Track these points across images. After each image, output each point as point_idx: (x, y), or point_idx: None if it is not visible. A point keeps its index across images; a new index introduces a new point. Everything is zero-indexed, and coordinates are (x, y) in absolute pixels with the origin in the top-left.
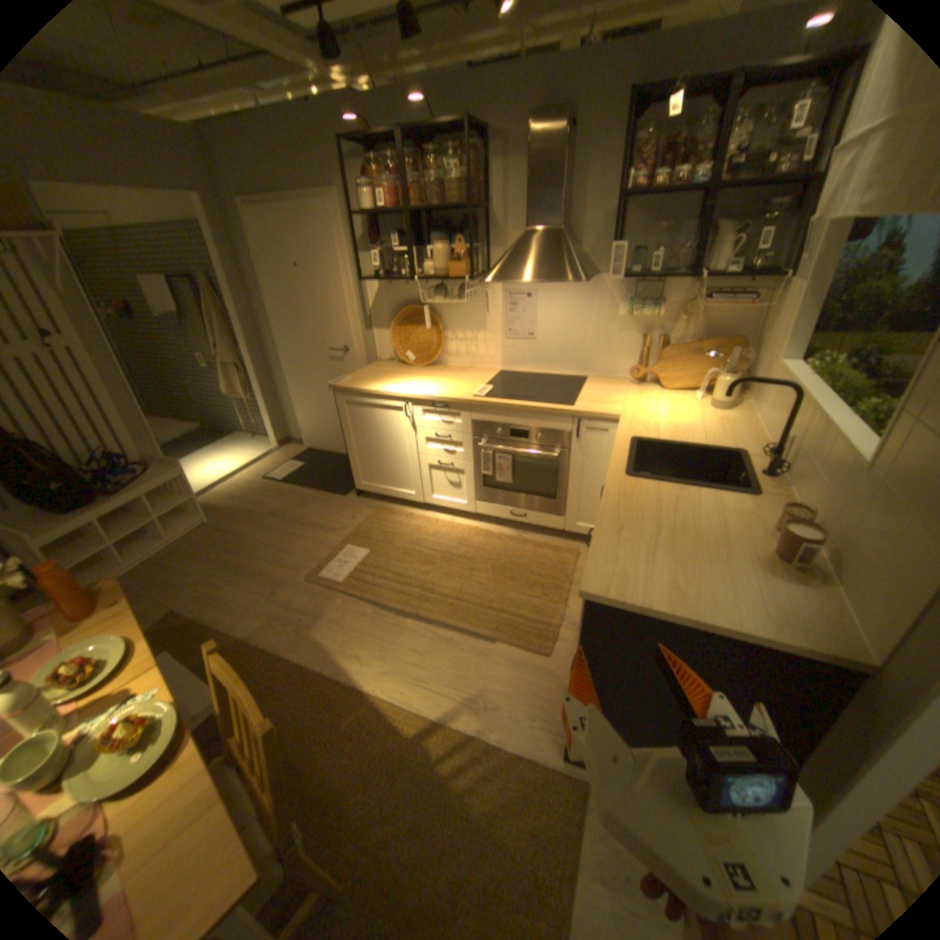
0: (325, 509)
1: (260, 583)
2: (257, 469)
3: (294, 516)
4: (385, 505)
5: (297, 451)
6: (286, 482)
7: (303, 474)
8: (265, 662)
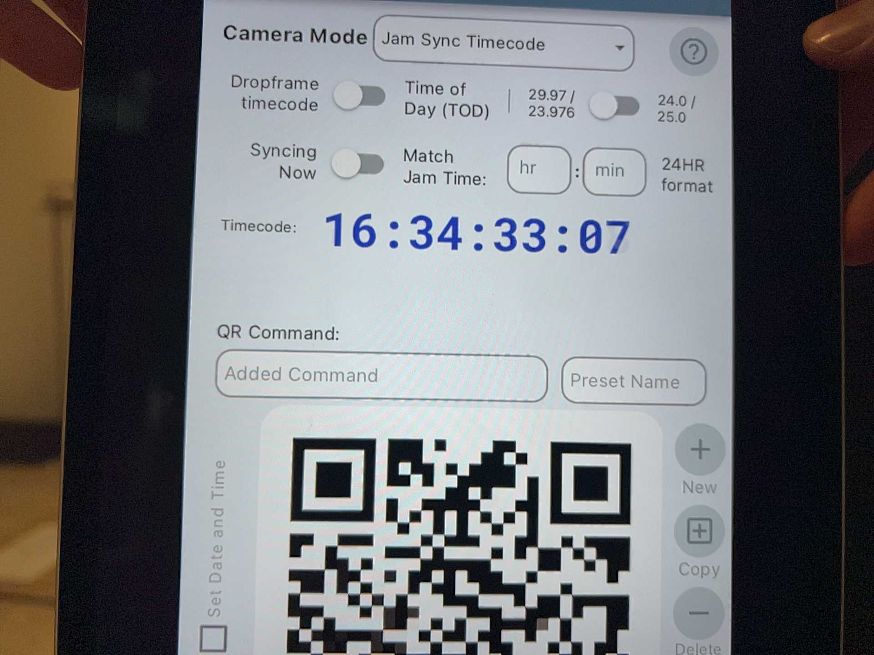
0: None
1: None
2: None
3: None
4: None
5: None
6: None
7: None
8: None
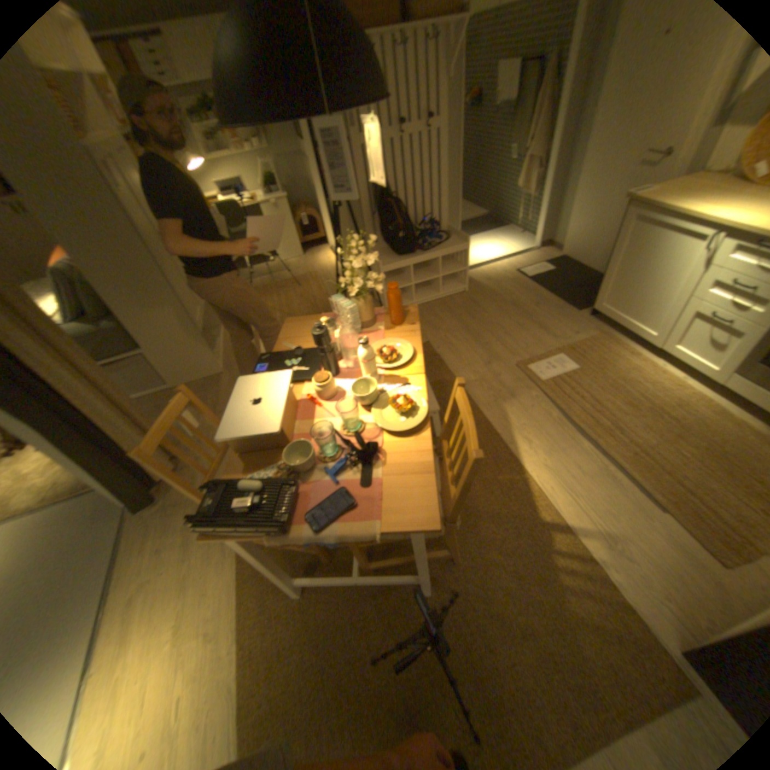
0: (556, 316)
1: (485, 351)
2: (515, 262)
3: (528, 311)
4: (614, 334)
5: (553, 256)
6: (533, 280)
7: (550, 278)
8: None
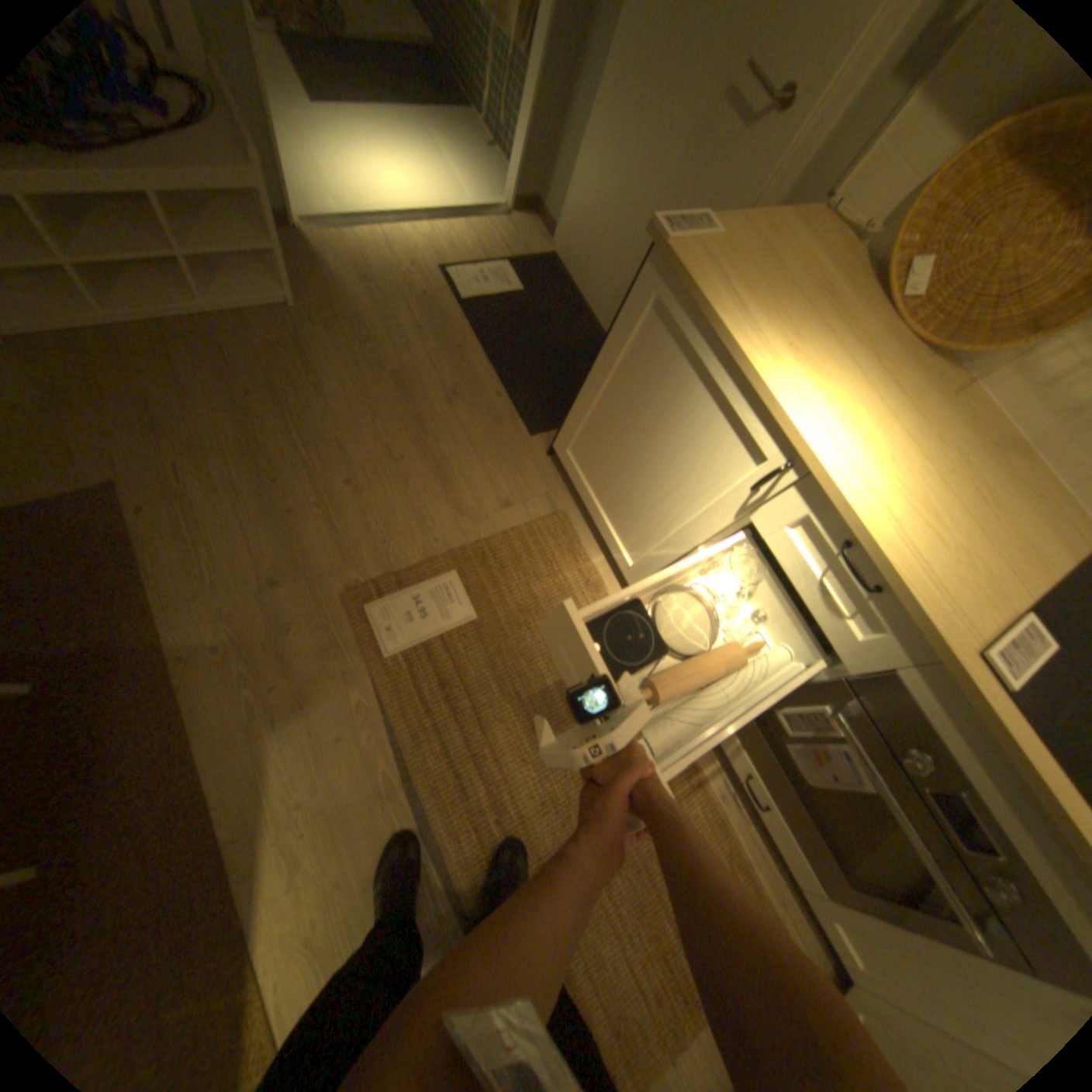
0: (482, 442)
1: (276, 540)
2: (447, 239)
3: (427, 416)
4: (576, 521)
5: (533, 248)
6: (468, 315)
7: (505, 317)
8: (165, 745)
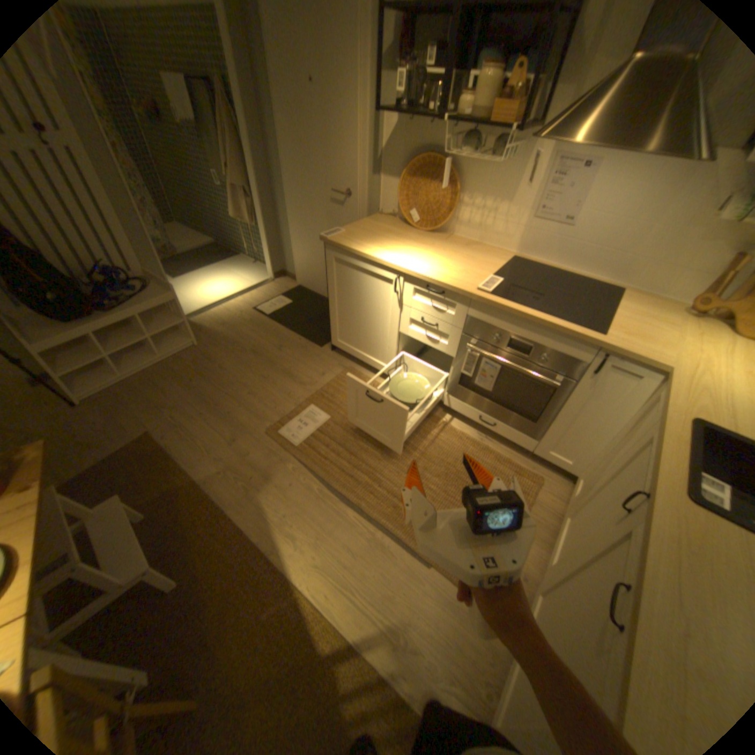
0: (301, 357)
1: (227, 424)
2: (251, 297)
3: (272, 357)
4: (356, 367)
5: (289, 286)
6: (272, 318)
7: (289, 312)
8: (212, 514)
